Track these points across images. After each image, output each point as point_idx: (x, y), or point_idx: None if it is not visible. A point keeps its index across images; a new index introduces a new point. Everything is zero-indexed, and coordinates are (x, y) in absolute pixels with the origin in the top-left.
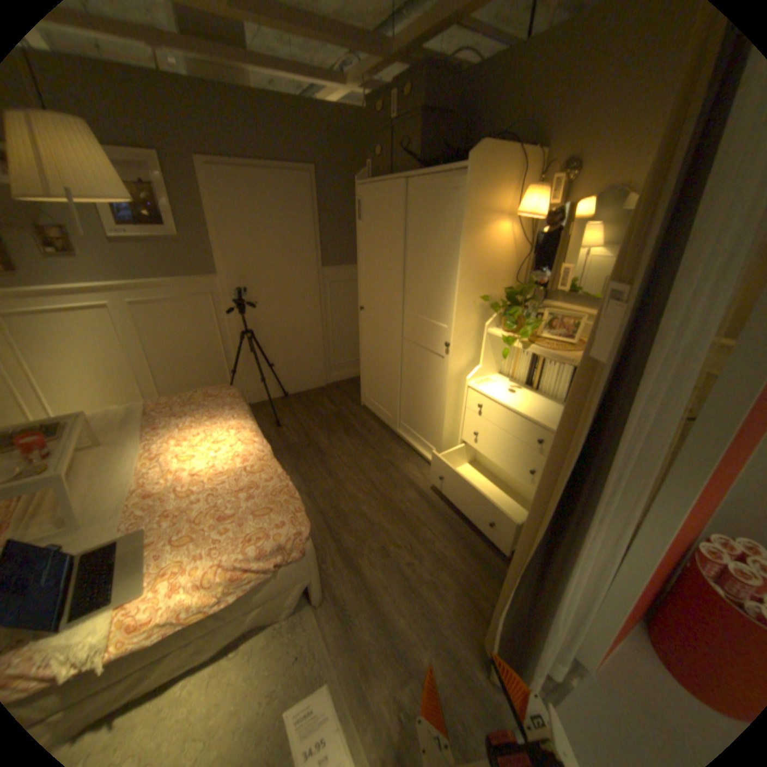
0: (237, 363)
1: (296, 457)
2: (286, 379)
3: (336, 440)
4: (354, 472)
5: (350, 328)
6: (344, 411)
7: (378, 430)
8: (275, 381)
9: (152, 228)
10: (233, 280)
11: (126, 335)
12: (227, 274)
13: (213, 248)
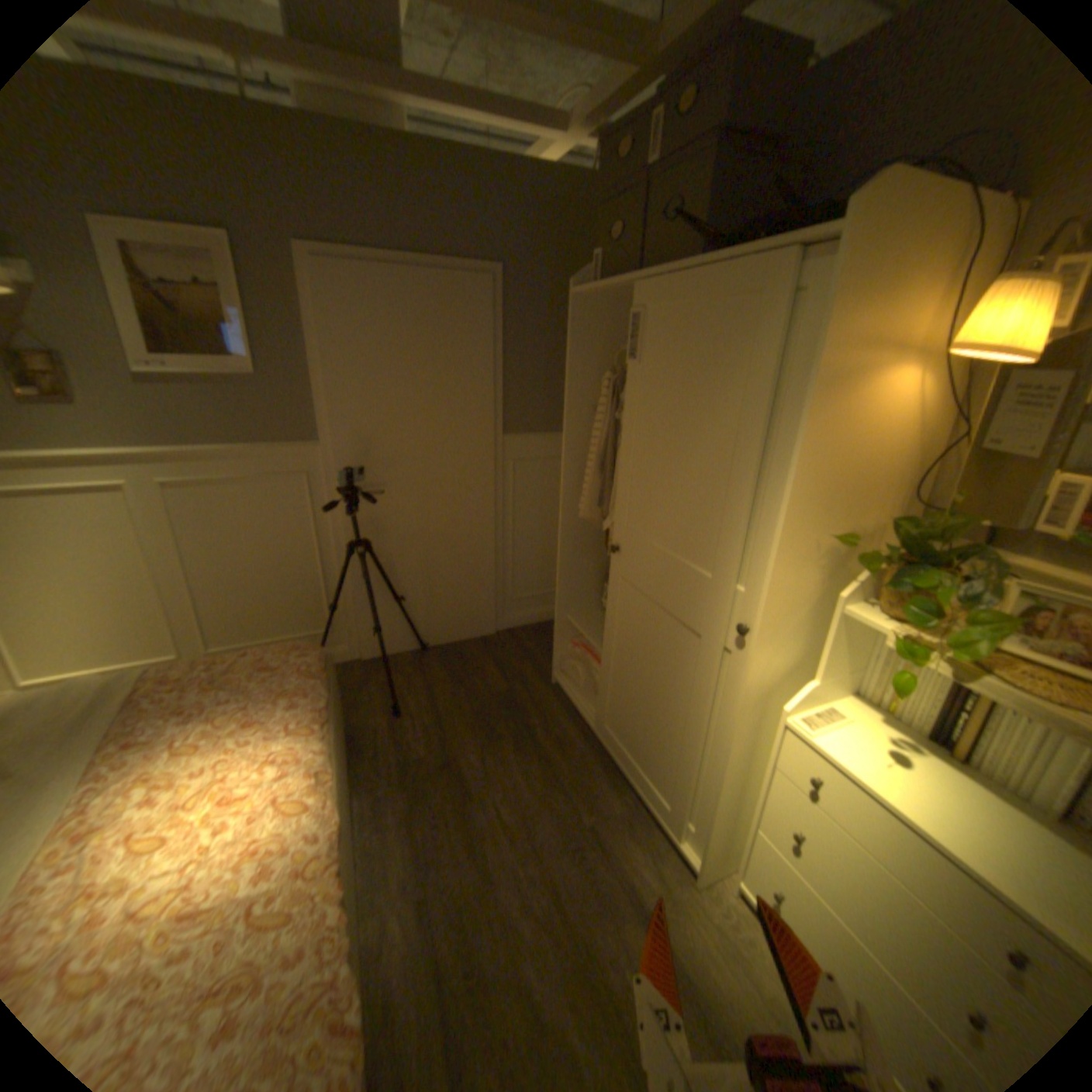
0: (344, 591)
1: (414, 796)
2: (426, 619)
3: (494, 762)
4: (520, 853)
5: (543, 539)
6: (519, 693)
7: (577, 745)
8: (406, 623)
9: (212, 360)
10: (346, 452)
11: (154, 536)
12: (336, 441)
13: (316, 397)
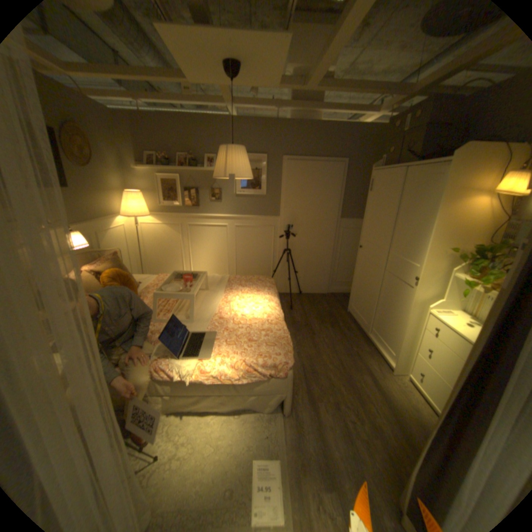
0: (278, 267)
1: (296, 330)
2: (302, 282)
3: (324, 328)
4: (331, 351)
5: (351, 259)
6: (334, 312)
7: (355, 330)
8: (296, 282)
9: (255, 190)
10: (287, 220)
11: (231, 241)
12: (285, 217)
13: (281, 202)
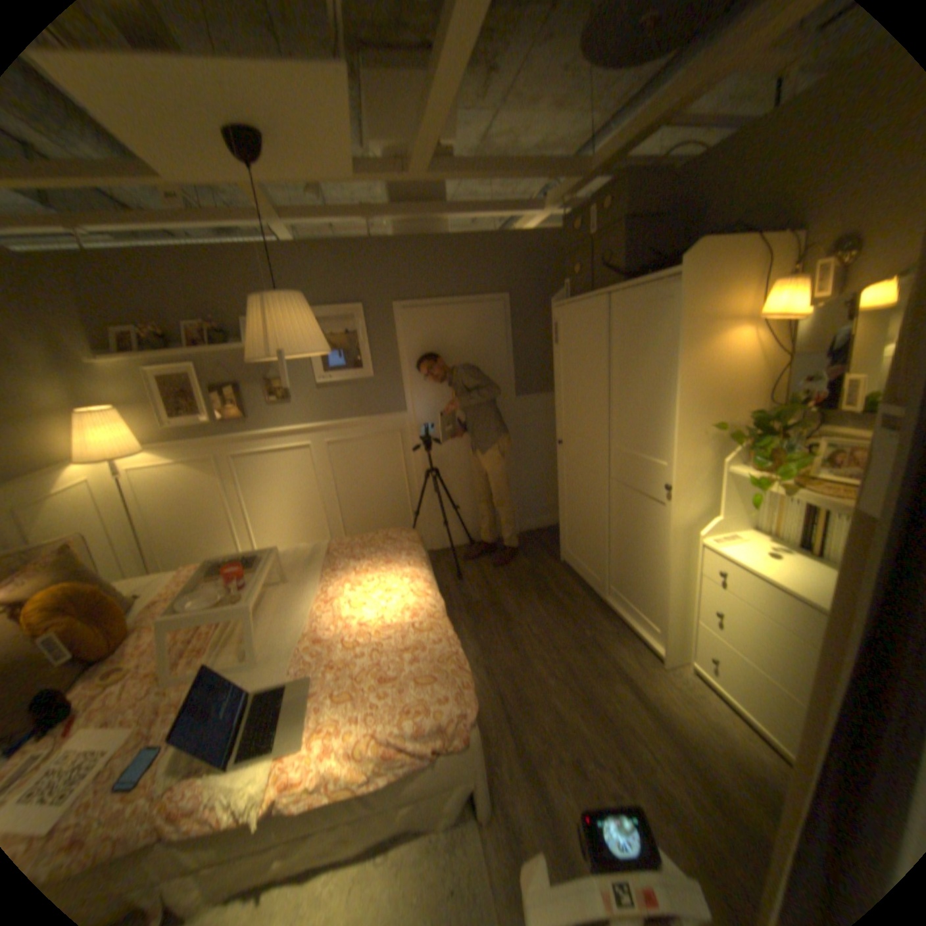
0: (421, 505)
1: (476, 620)
2: (472, 524)
3: (525, 604)
4: (546, 649)
5: (548, 466)
6: (538, 568)
7: (580, 596)
8: (460, 526)
9: (353, 373)
10: (422, 417)
11: (322, 474)
12: (416, 412)
13: (405, 387)
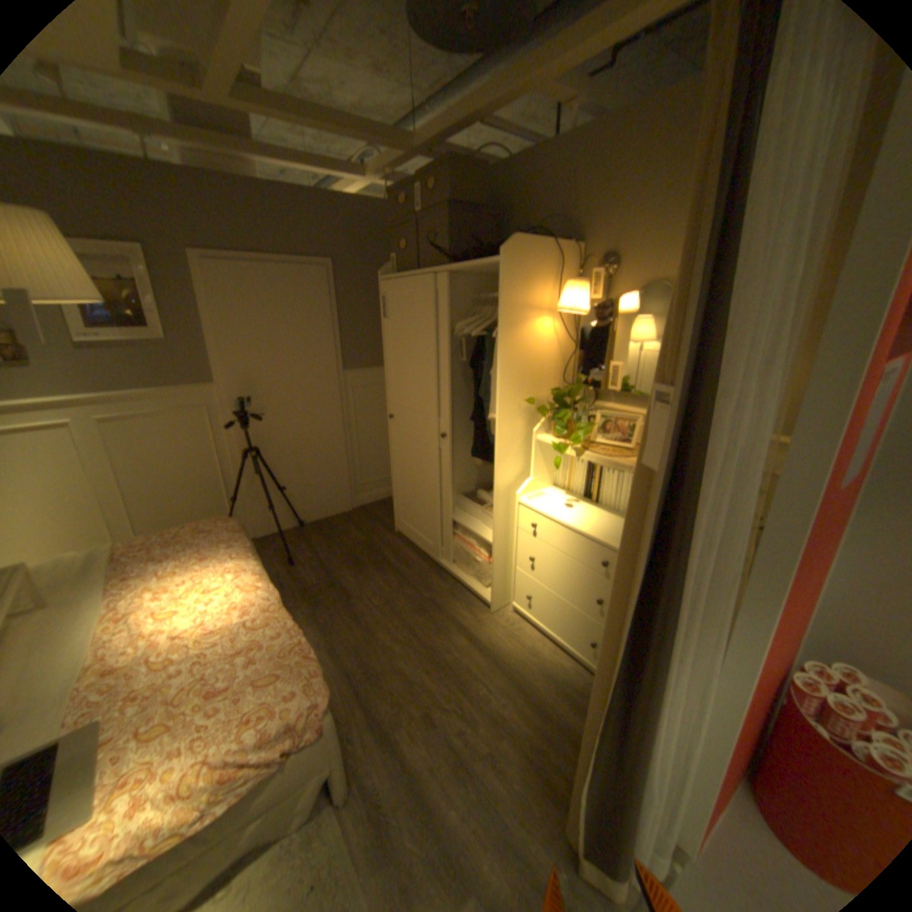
0: (239, 489)
1: (314, 603)
2: (301, 504)
3: (364, 578)
4: (388, 617)
5: (379, 440)
6: (374, 541)
7: (416, 561)
8: (287, 508)
9: (132, 331)
10: (234, 388)
11: (93, 459)
12: (227, 382)
13: (210, 352)
